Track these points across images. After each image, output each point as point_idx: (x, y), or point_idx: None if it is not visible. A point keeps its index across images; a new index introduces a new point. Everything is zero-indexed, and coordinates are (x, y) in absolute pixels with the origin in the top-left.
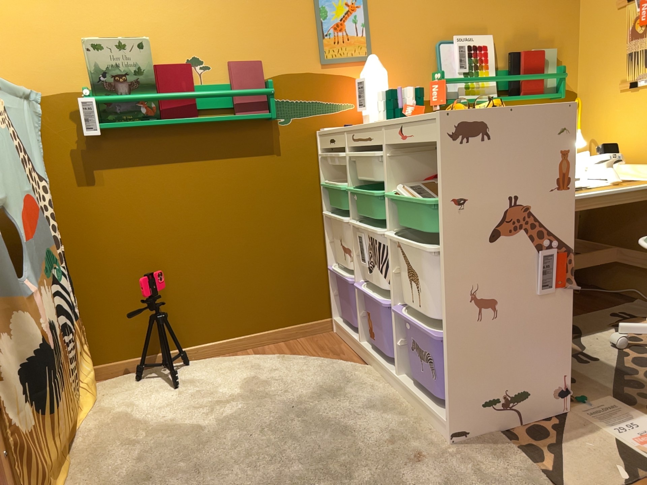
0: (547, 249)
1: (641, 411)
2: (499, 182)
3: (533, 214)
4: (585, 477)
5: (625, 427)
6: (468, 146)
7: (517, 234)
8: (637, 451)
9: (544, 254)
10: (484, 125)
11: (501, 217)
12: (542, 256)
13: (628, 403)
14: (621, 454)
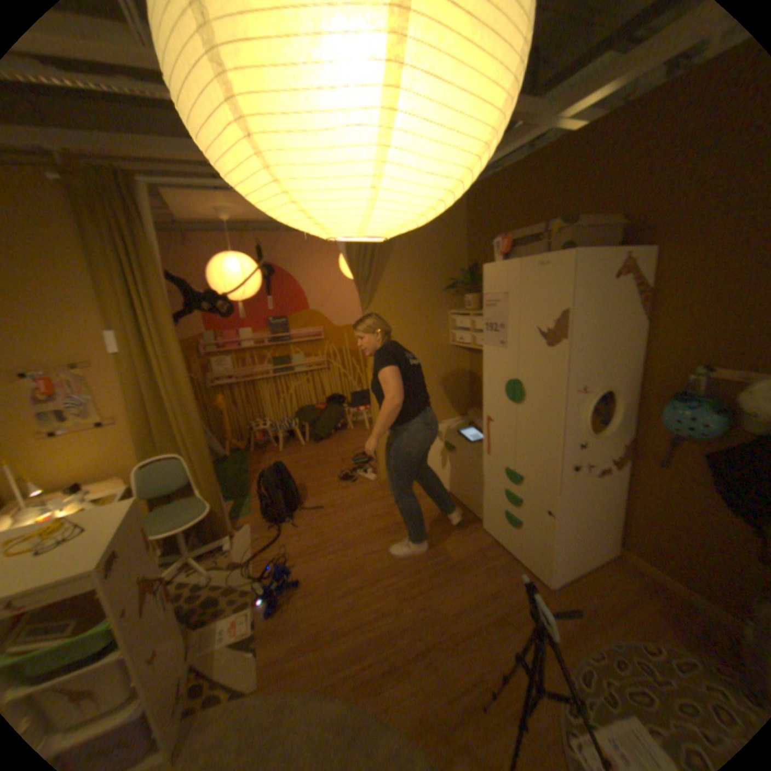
0: (155, 590)
1: (209, 623)
2: (129, 579)
3: (145, 579)
4: (237, 678)
5: (215, 638)
6: (112, 575)
7: (144, 599)
8: (233, 641)
9: (158, 596)
10: (112, 553)
11: (132, 599)
12: (157, 597)
13: (199, 626)
14: (231, 650)
